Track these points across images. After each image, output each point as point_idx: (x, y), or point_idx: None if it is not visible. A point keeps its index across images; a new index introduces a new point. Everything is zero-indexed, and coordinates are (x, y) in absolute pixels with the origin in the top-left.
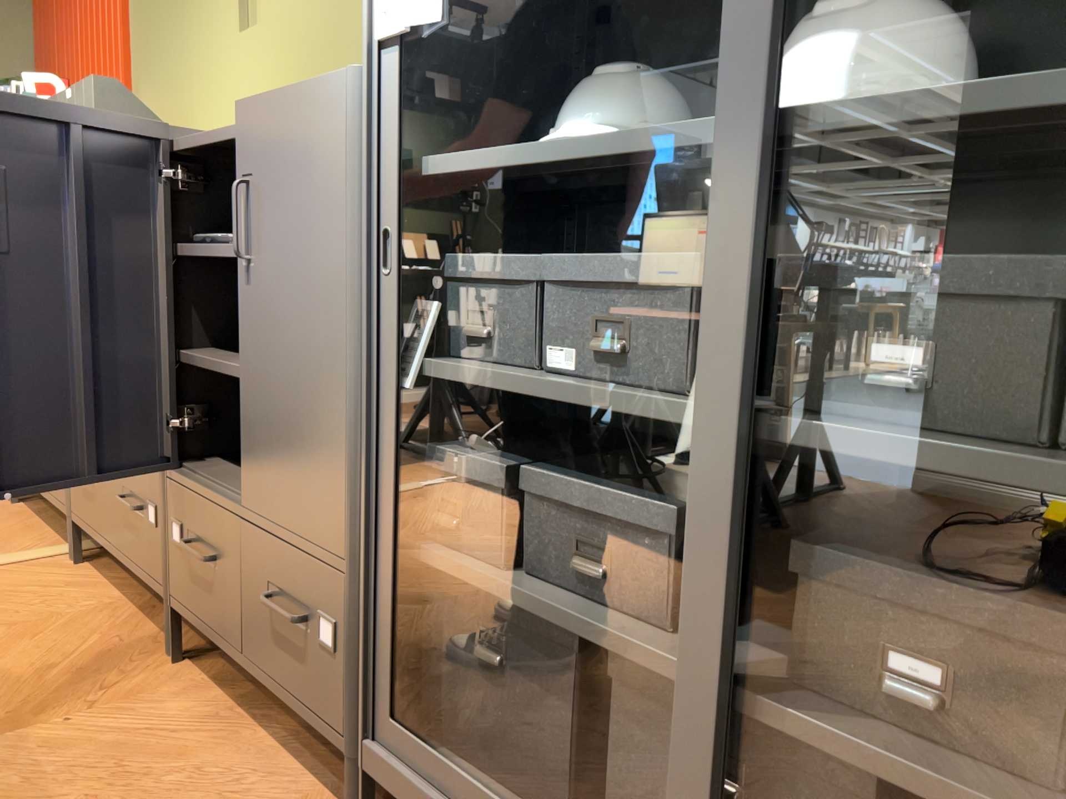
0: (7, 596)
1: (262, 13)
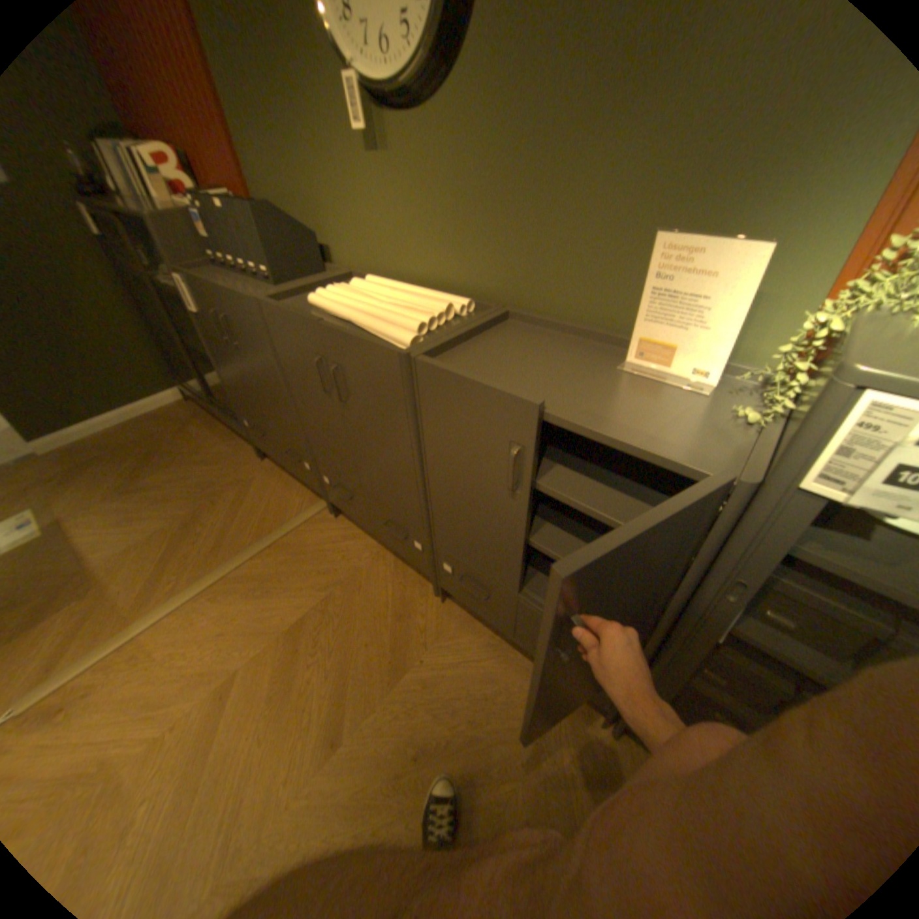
0: (319, 554)
1: (393, 138)
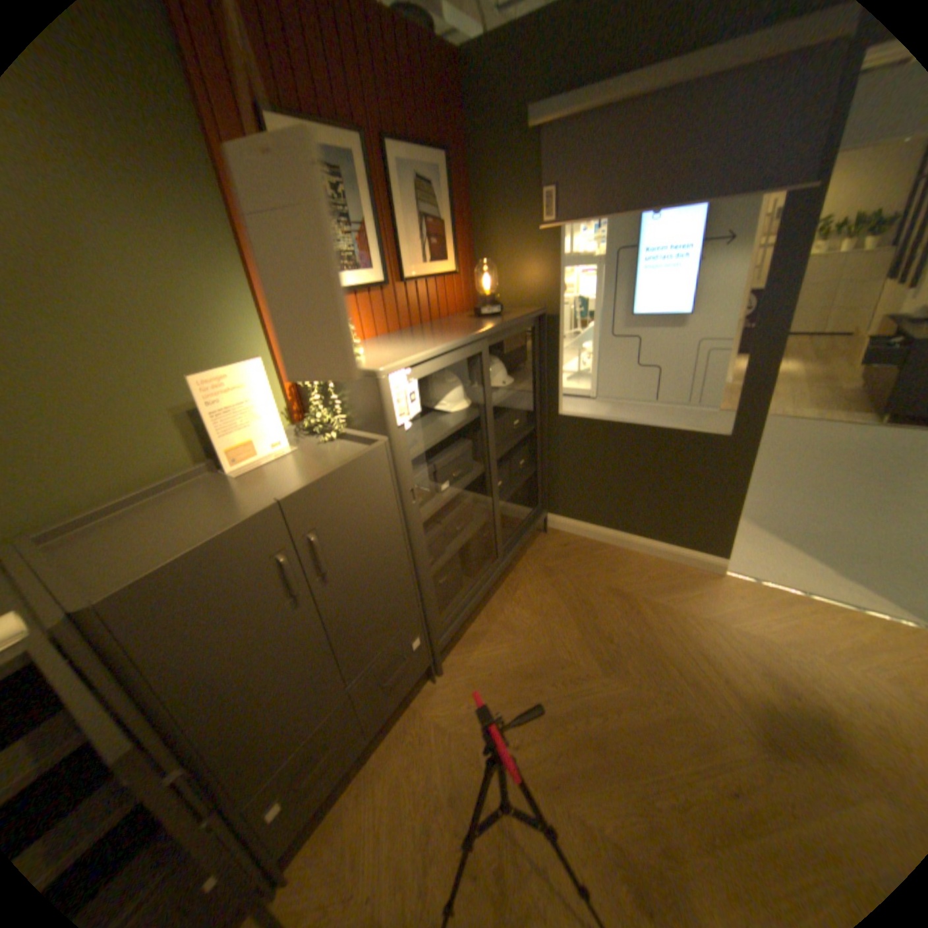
0: None
1: None
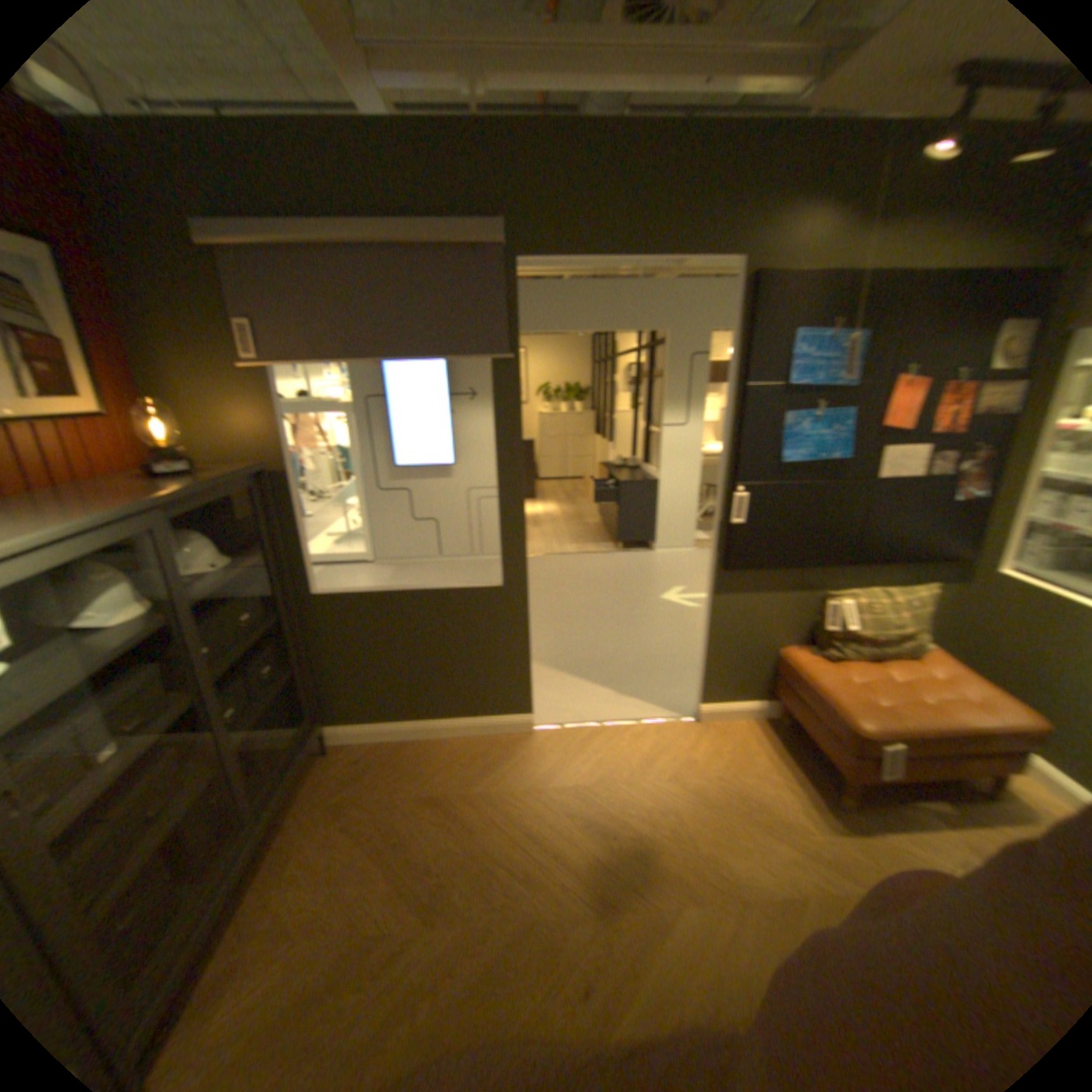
0: None
1: None
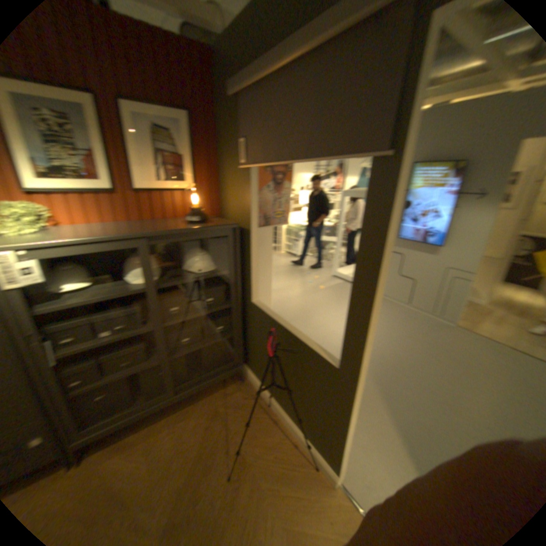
0: None
1: None
